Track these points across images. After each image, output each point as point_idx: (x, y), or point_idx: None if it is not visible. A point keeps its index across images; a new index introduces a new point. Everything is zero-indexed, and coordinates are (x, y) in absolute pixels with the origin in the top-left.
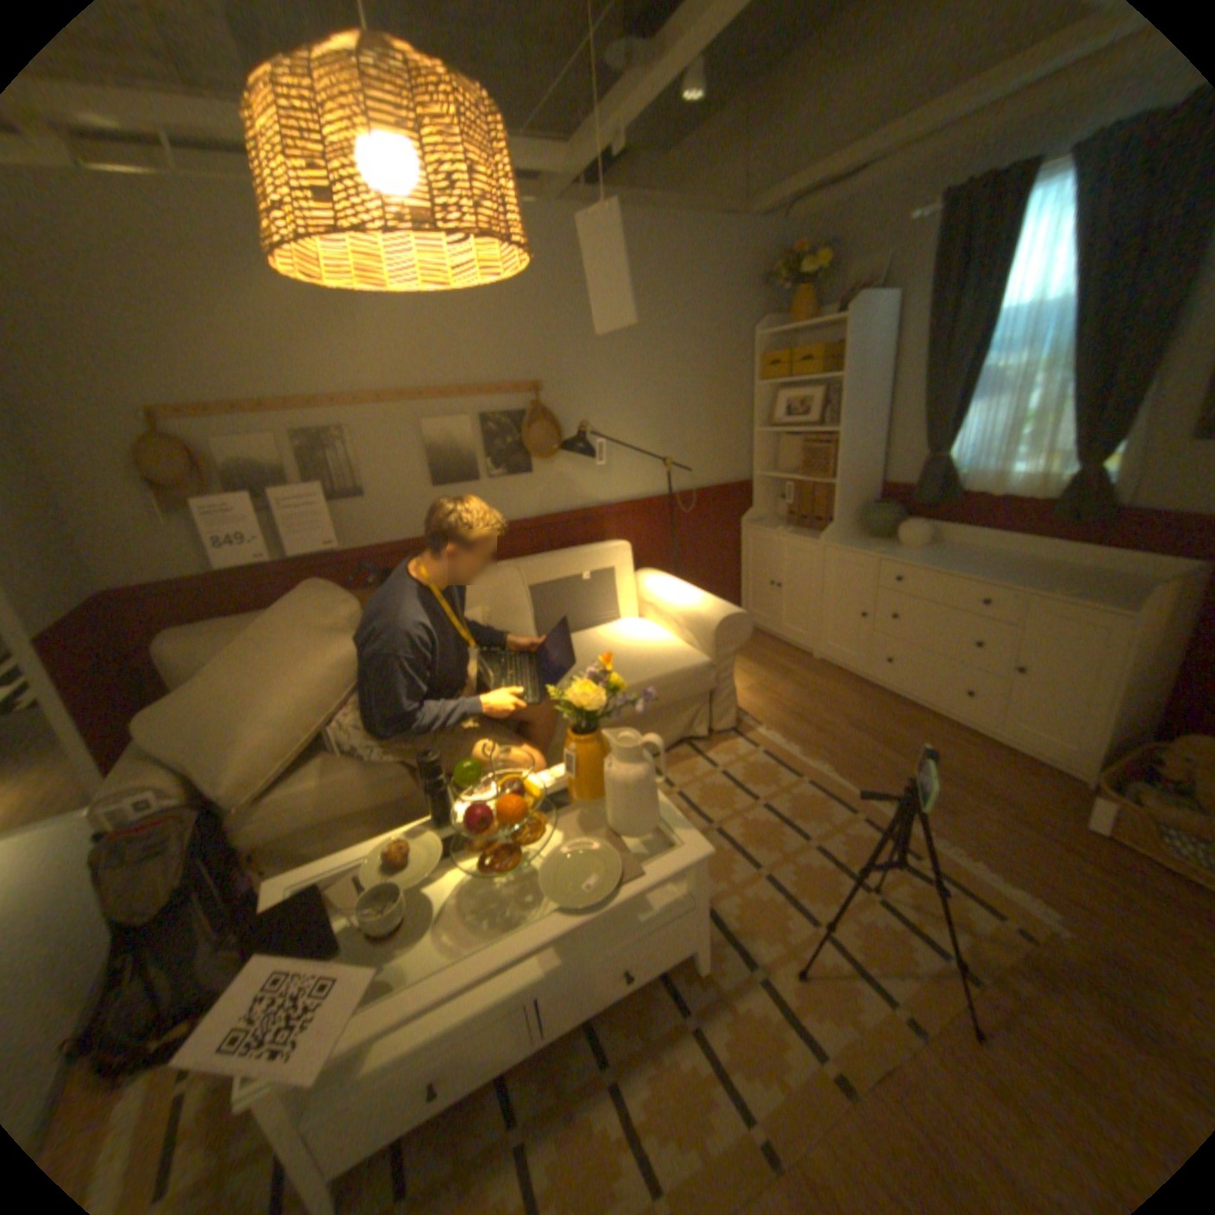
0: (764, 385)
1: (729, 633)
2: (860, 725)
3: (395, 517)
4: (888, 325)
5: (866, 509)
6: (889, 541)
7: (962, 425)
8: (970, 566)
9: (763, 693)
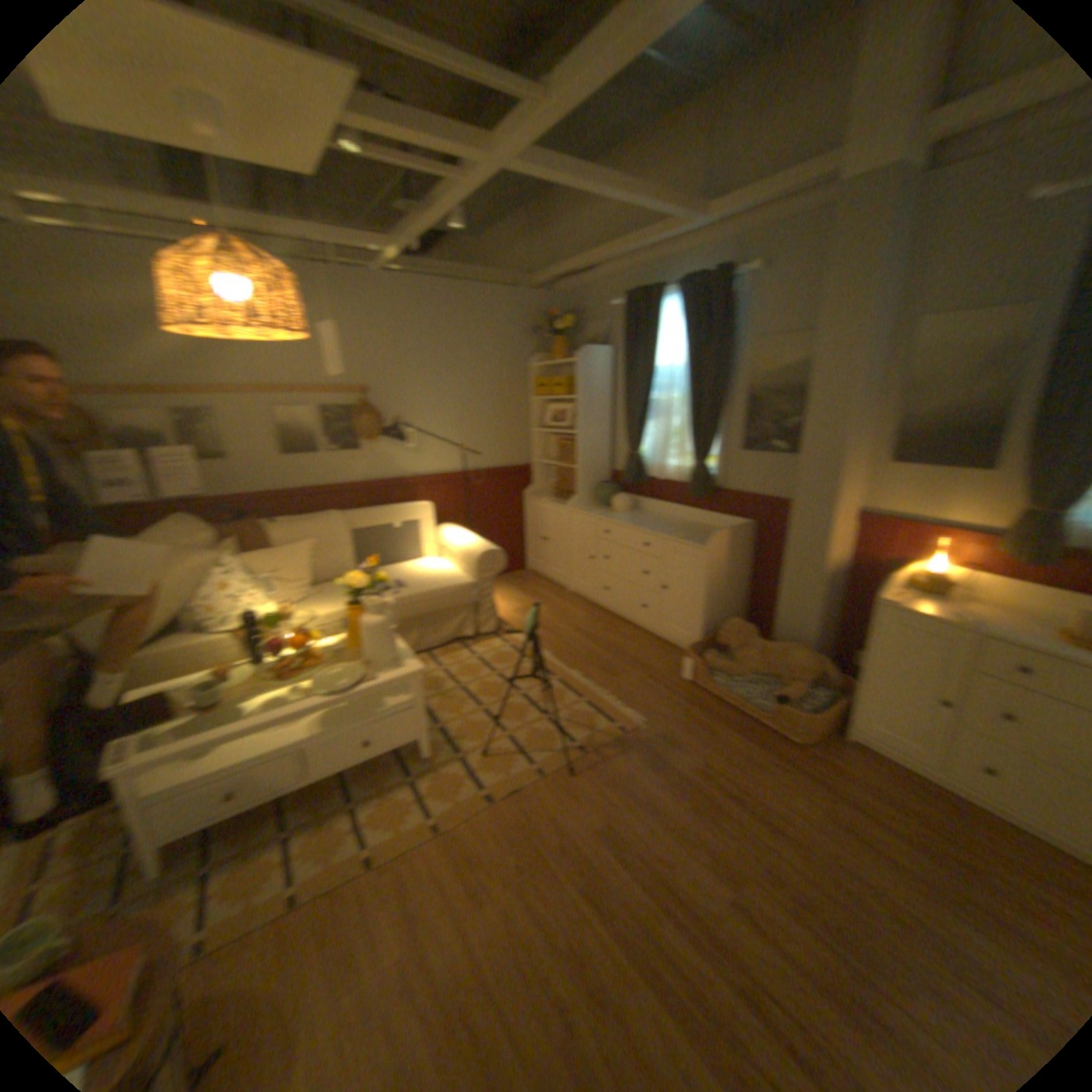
0: (536, 400)
1: (486, 564)
2: (579, 630)
3: (247, 476)
4: (604, 368)
5: (594, 487)
6: (608, 509)
7: (643, 435)
8: (641, 524)
9: (523, 613)
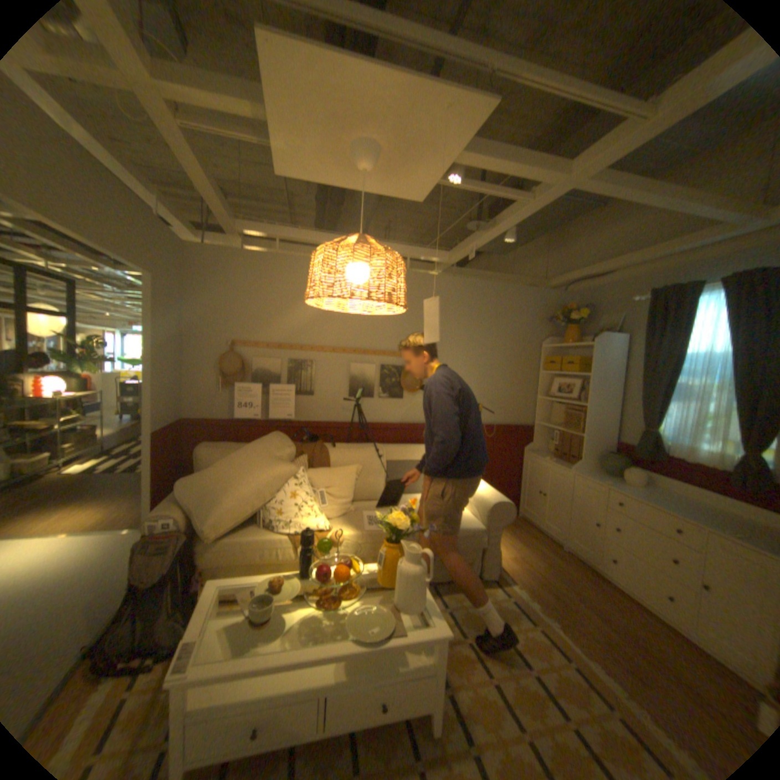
0: (547, 372)
1: (500, 513)
2: (588, 603)
3: (326, 408)
4: (622, 351)
5: (605, 455)
6: (620, 479)
7: (668, 414)
8: (671, 505)
9: (524, 564)
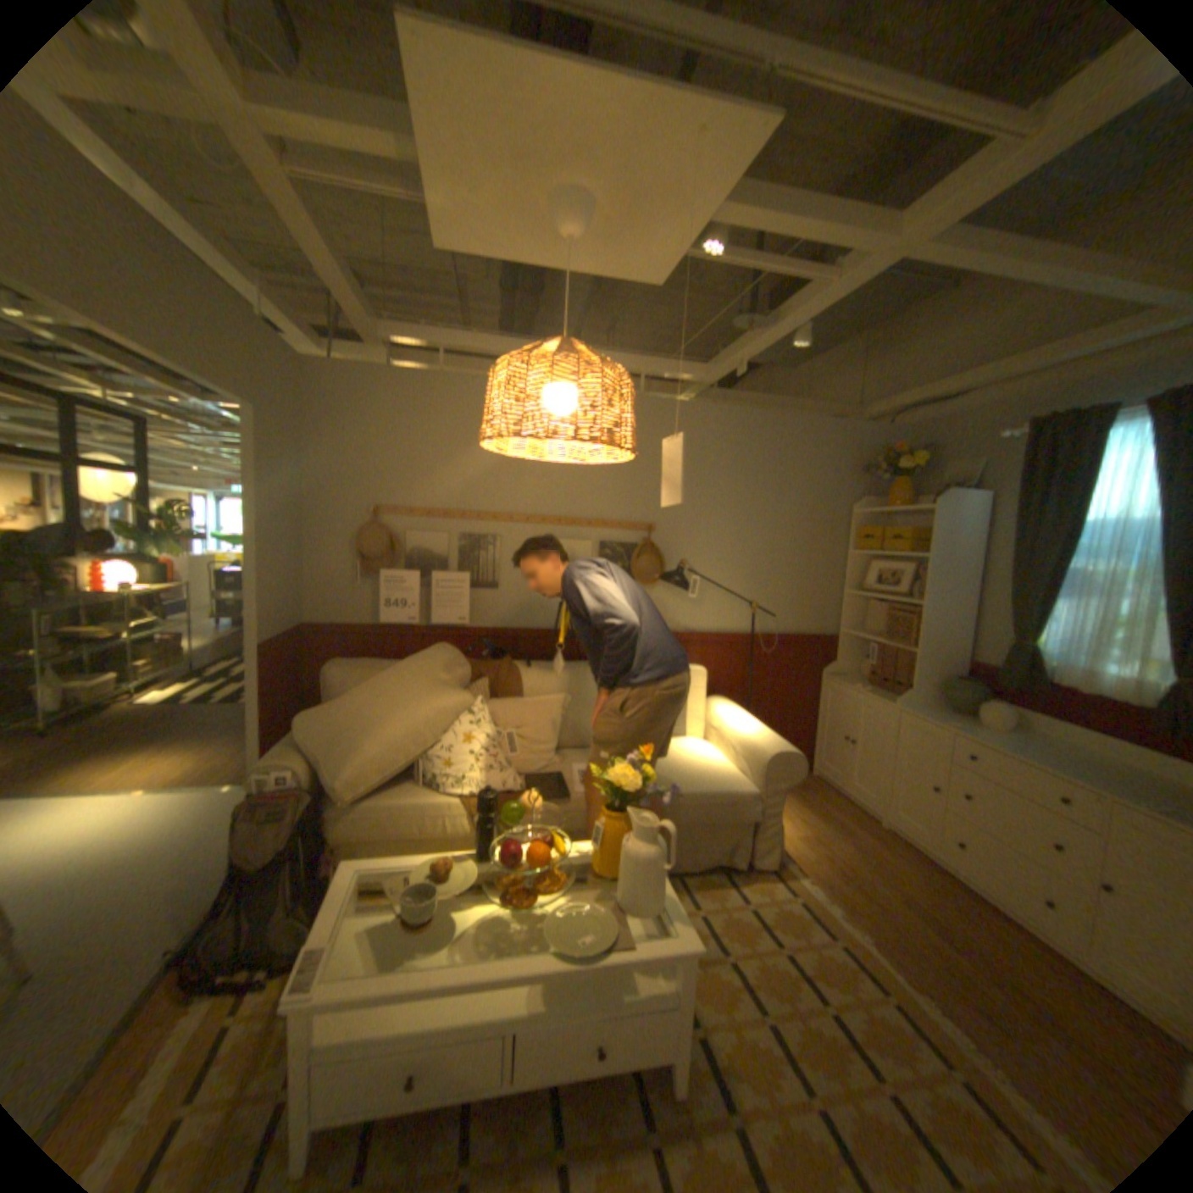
0: (860, 553)
1: (782, 770)
2: (919, 907)
3: (517, 608)
4: (981, 518)
5: (950, 682)
6: (973, 719)
7: (1053, 618)
8: (1054, 760)
9: (819, 847)
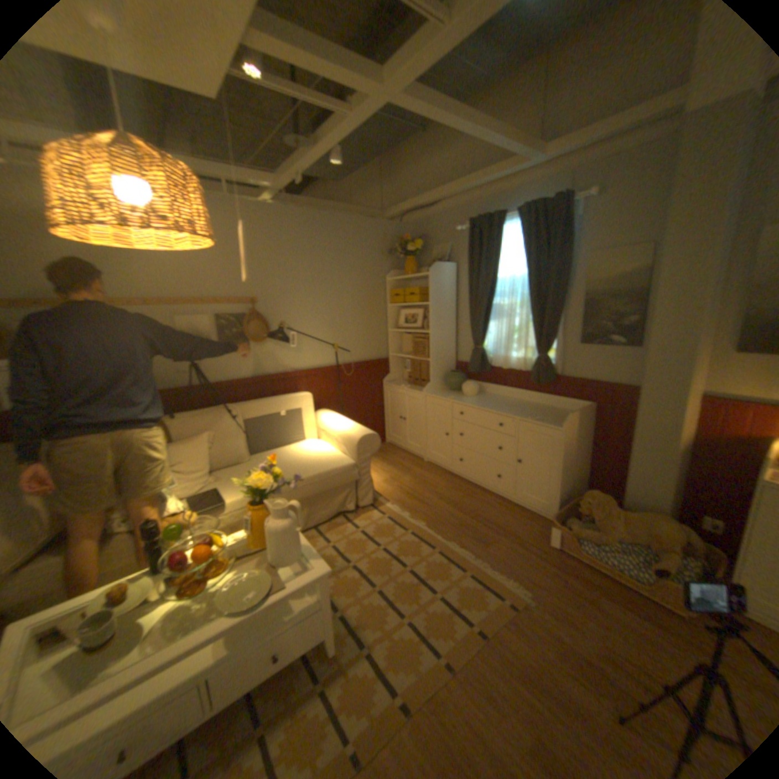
0: (394, 306)
1: (367, 445)
2: (445, 498)
3: (154, 374)
4: (452, 279)
5: (447, 375)
6: (459, 393)
7: (489, 332)
8: (495, 406)
9: (394, 482)
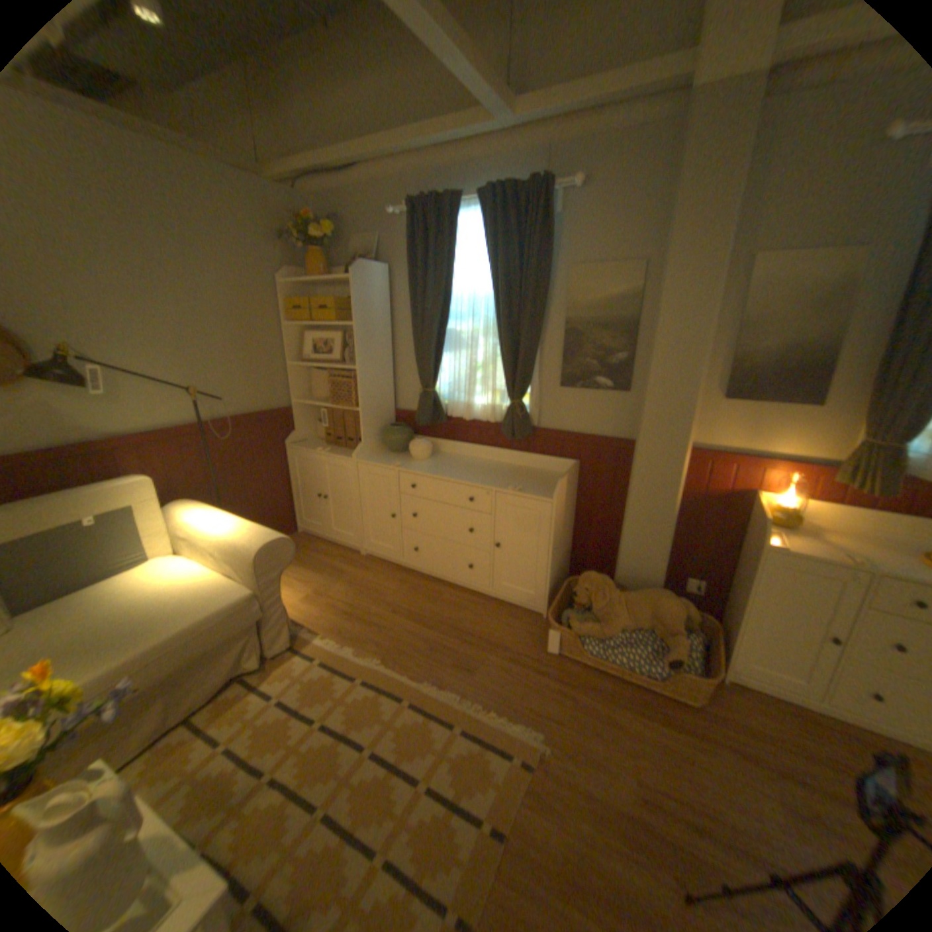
0: (293, 324)
1: (271, 559)
2: (400, 608)
3: None
4: (384, 289)
5: (386, 430)
6: (405, 455)
7: (442, 369)
8: (459, 472)
9: (319, 598)
